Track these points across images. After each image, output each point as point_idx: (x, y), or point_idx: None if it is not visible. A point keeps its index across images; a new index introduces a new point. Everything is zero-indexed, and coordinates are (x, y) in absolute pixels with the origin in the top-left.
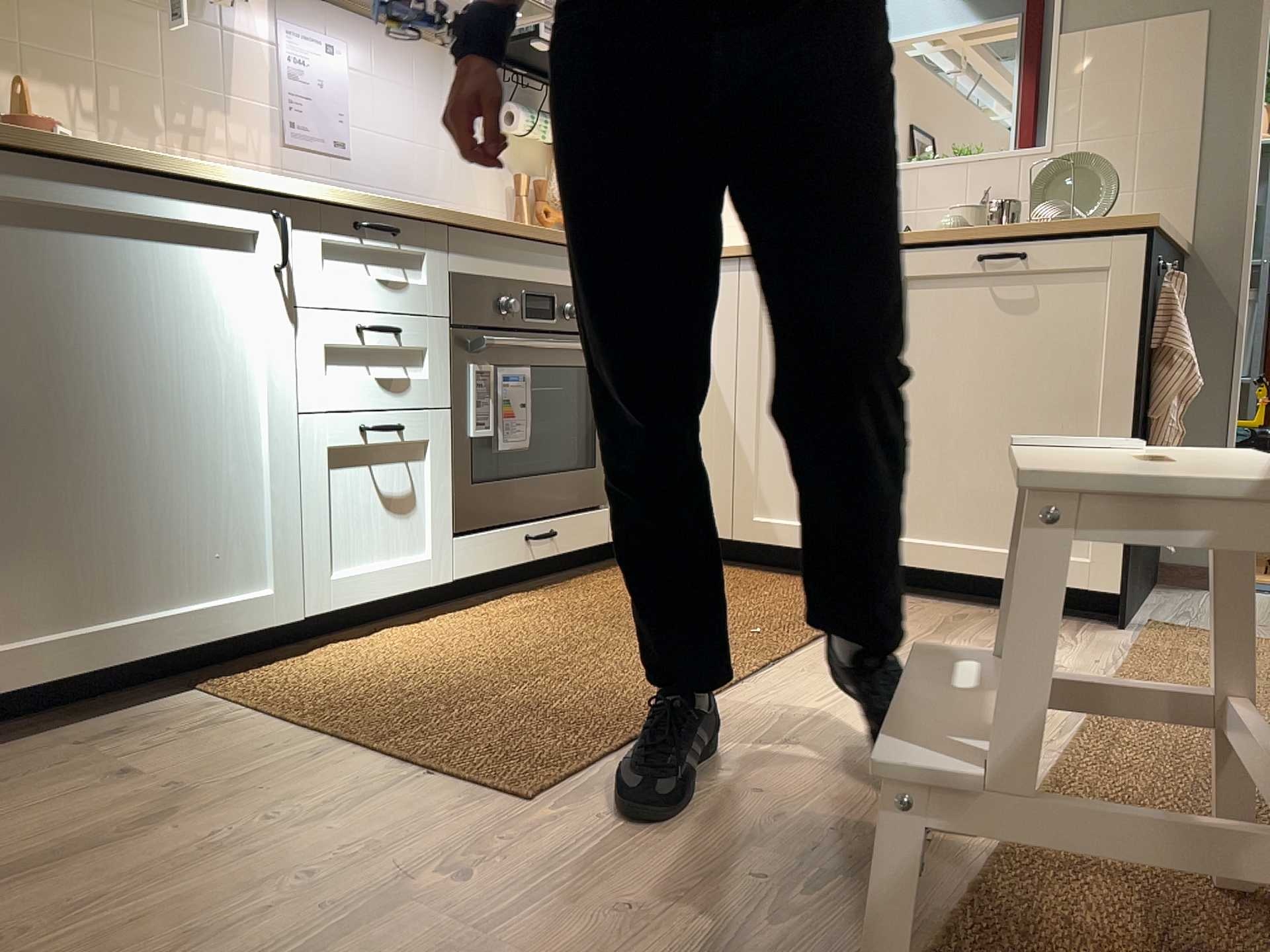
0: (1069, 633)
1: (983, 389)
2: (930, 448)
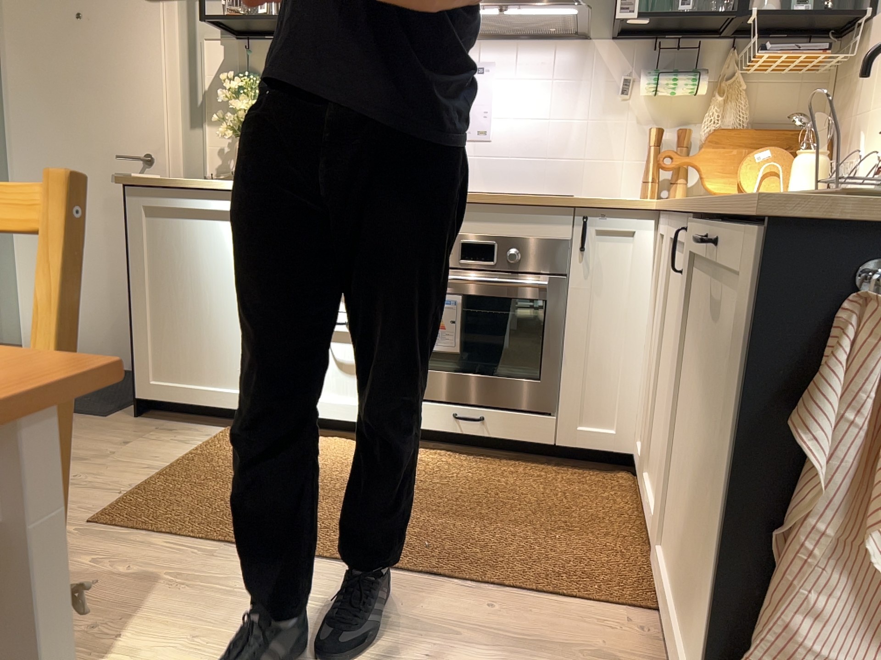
0: None
1: (703, 419)
2: (684, 469)
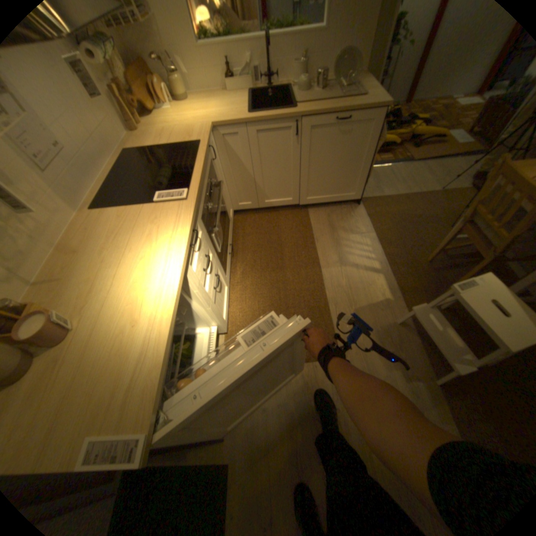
0: (354, 214)
1: (333, 158)
2: (317, 175)
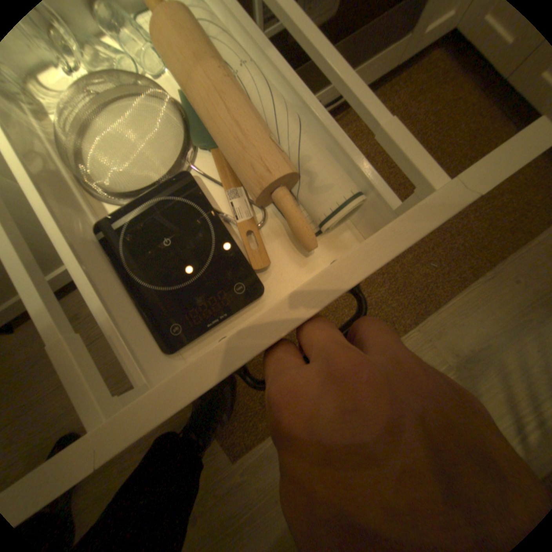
0: None
1: None
2: None
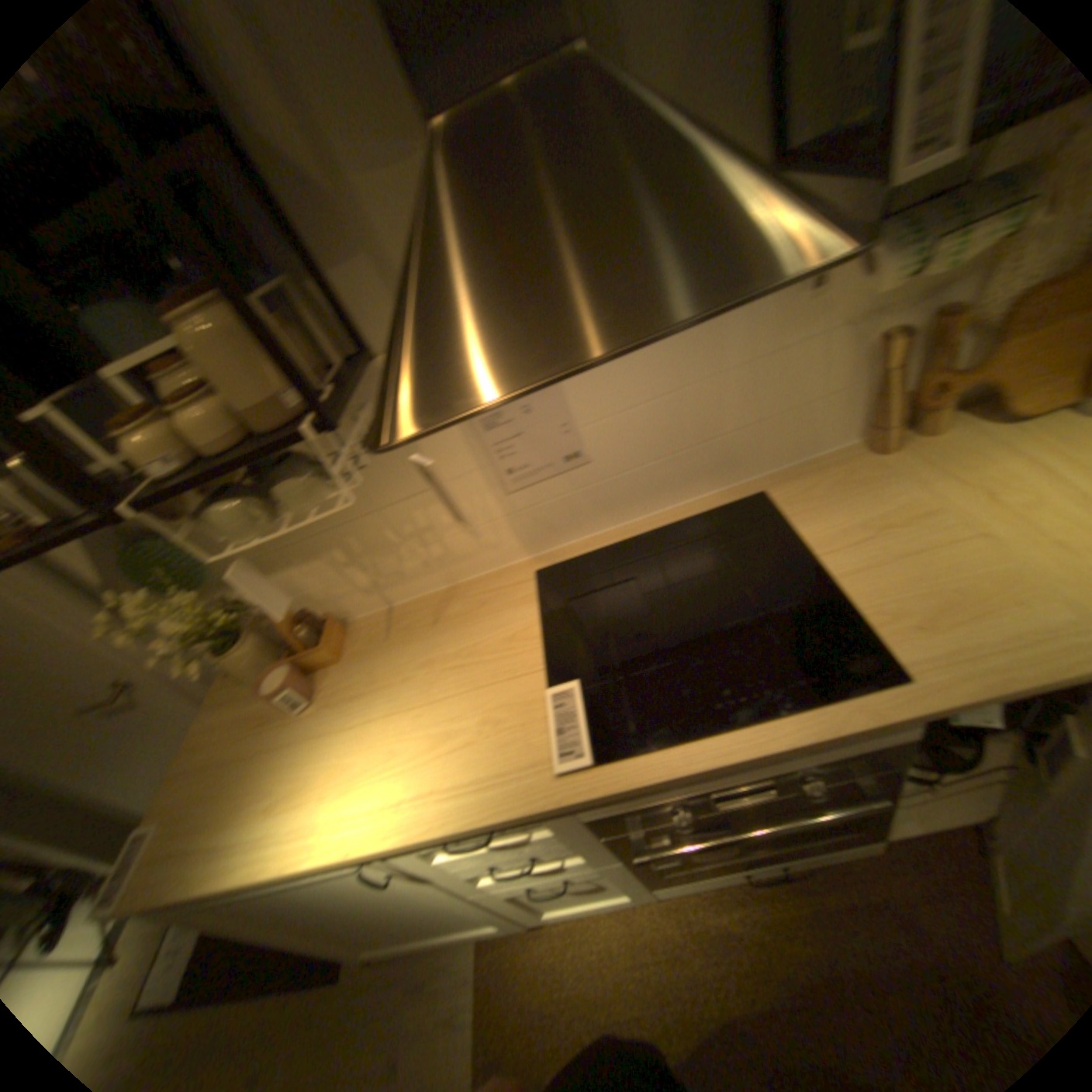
0: None
1: None
2: None
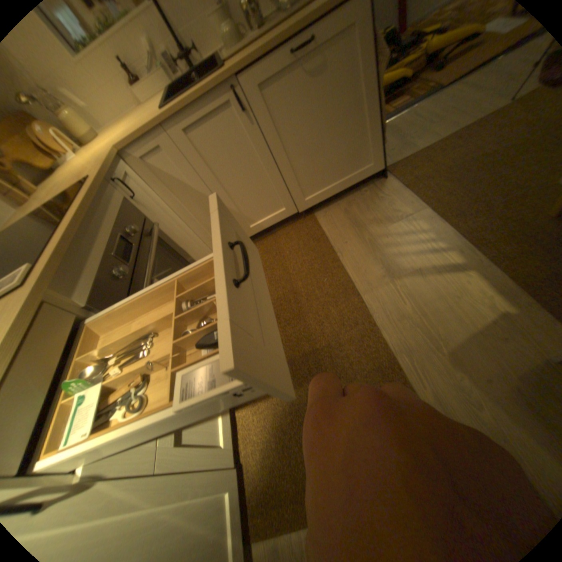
0: (383, 195)
1: (317, 124)
2: (305, 161)
